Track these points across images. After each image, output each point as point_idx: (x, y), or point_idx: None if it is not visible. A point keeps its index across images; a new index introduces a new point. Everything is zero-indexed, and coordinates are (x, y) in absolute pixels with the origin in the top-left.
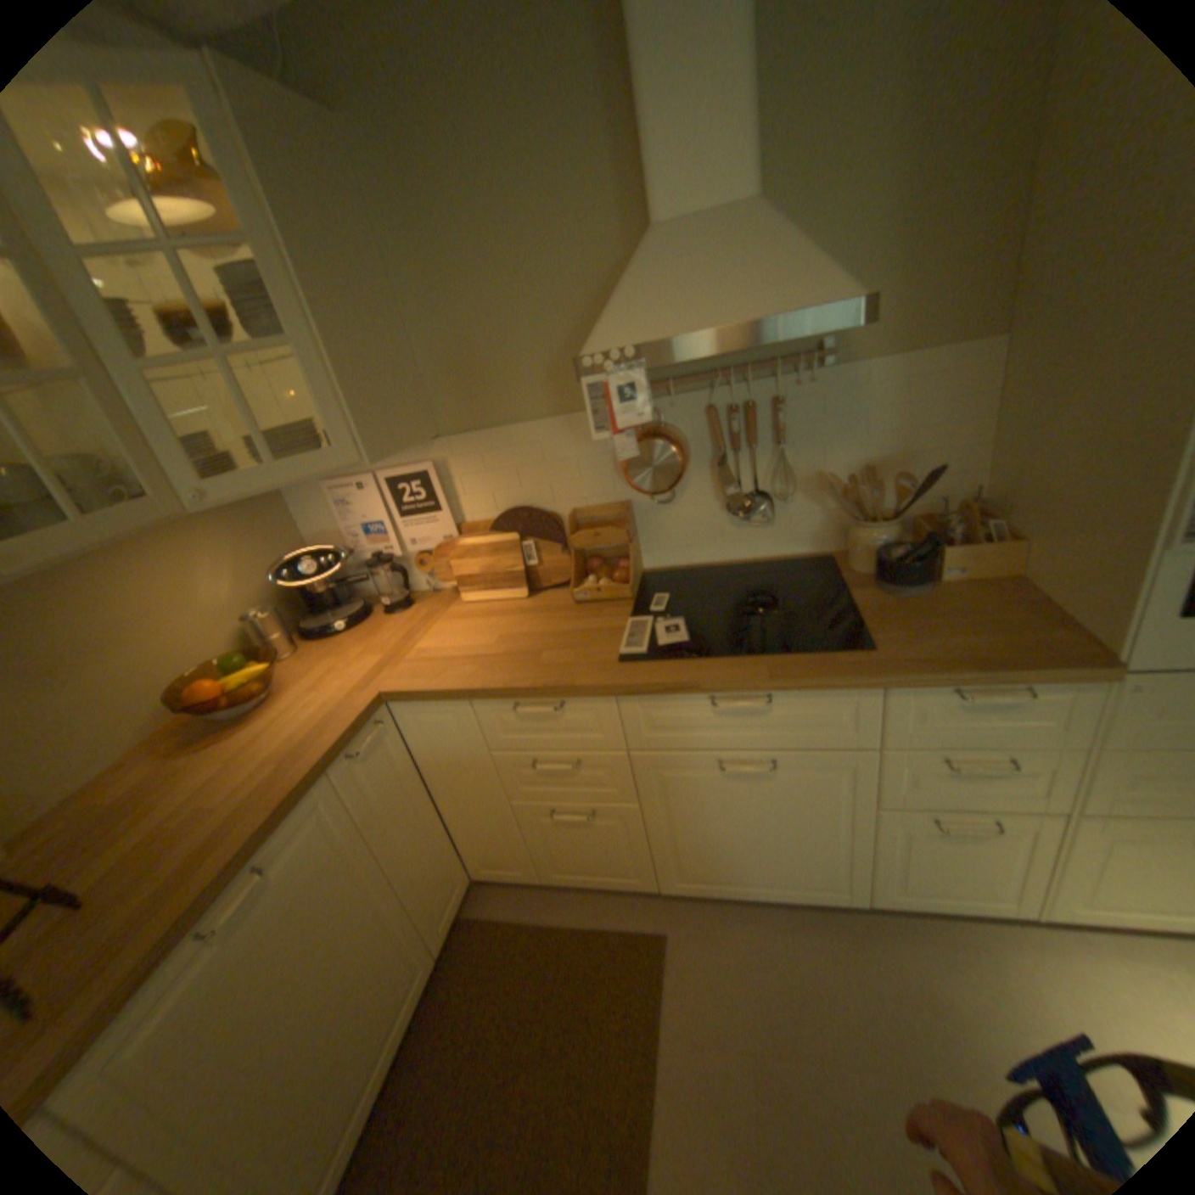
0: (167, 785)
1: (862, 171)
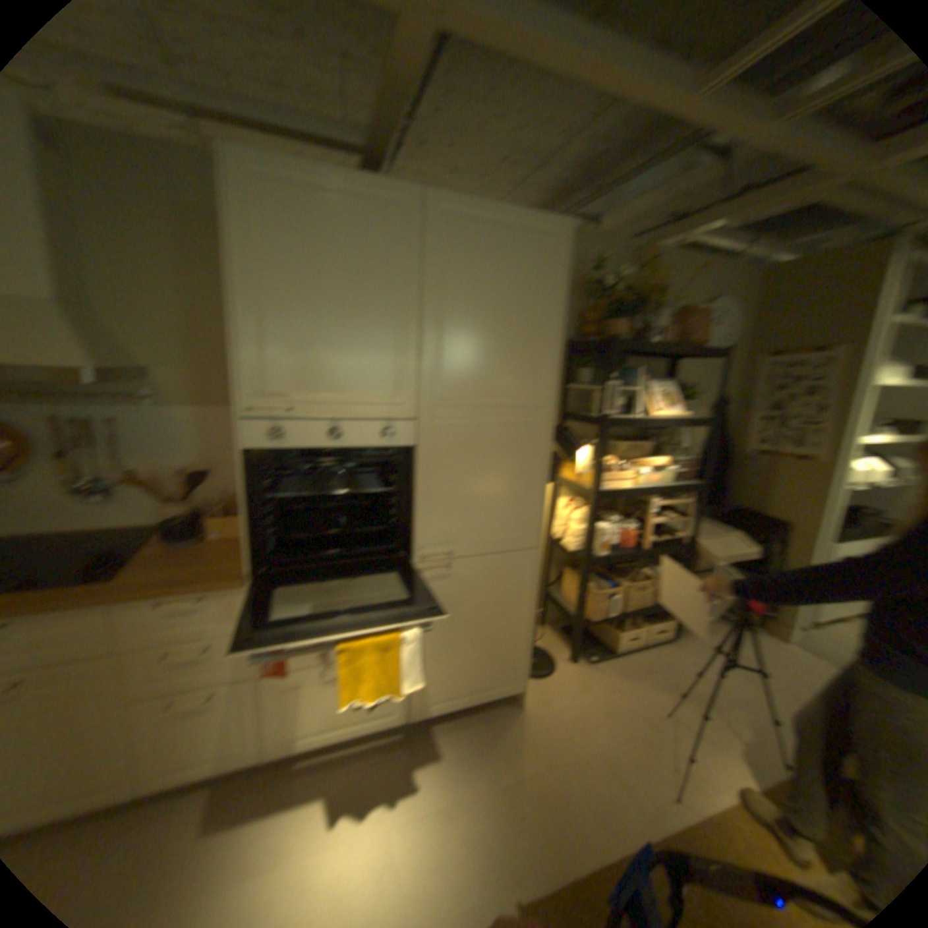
0: None
1: (164, 307)
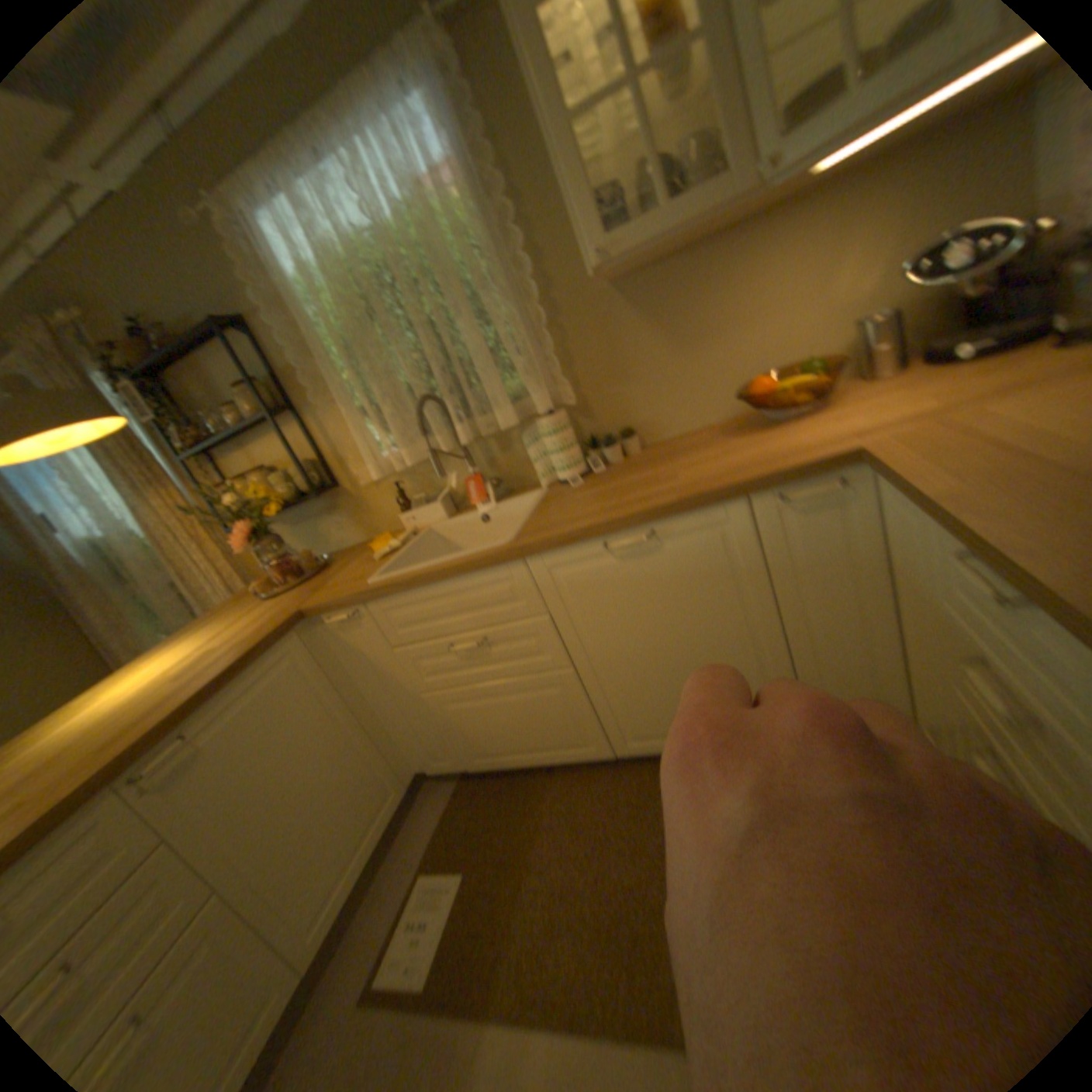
0: (696, 450)
1: None
